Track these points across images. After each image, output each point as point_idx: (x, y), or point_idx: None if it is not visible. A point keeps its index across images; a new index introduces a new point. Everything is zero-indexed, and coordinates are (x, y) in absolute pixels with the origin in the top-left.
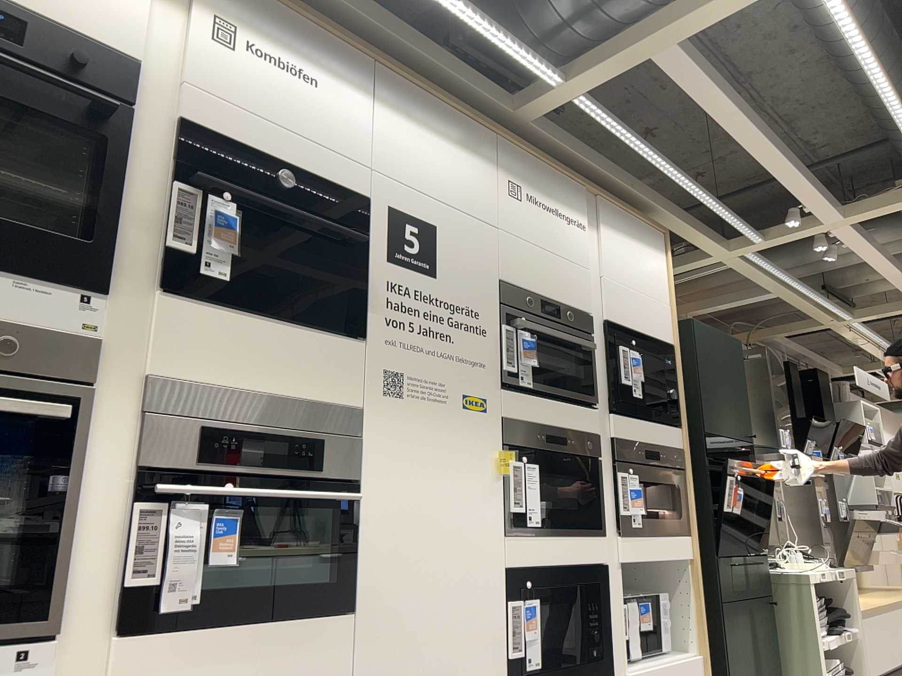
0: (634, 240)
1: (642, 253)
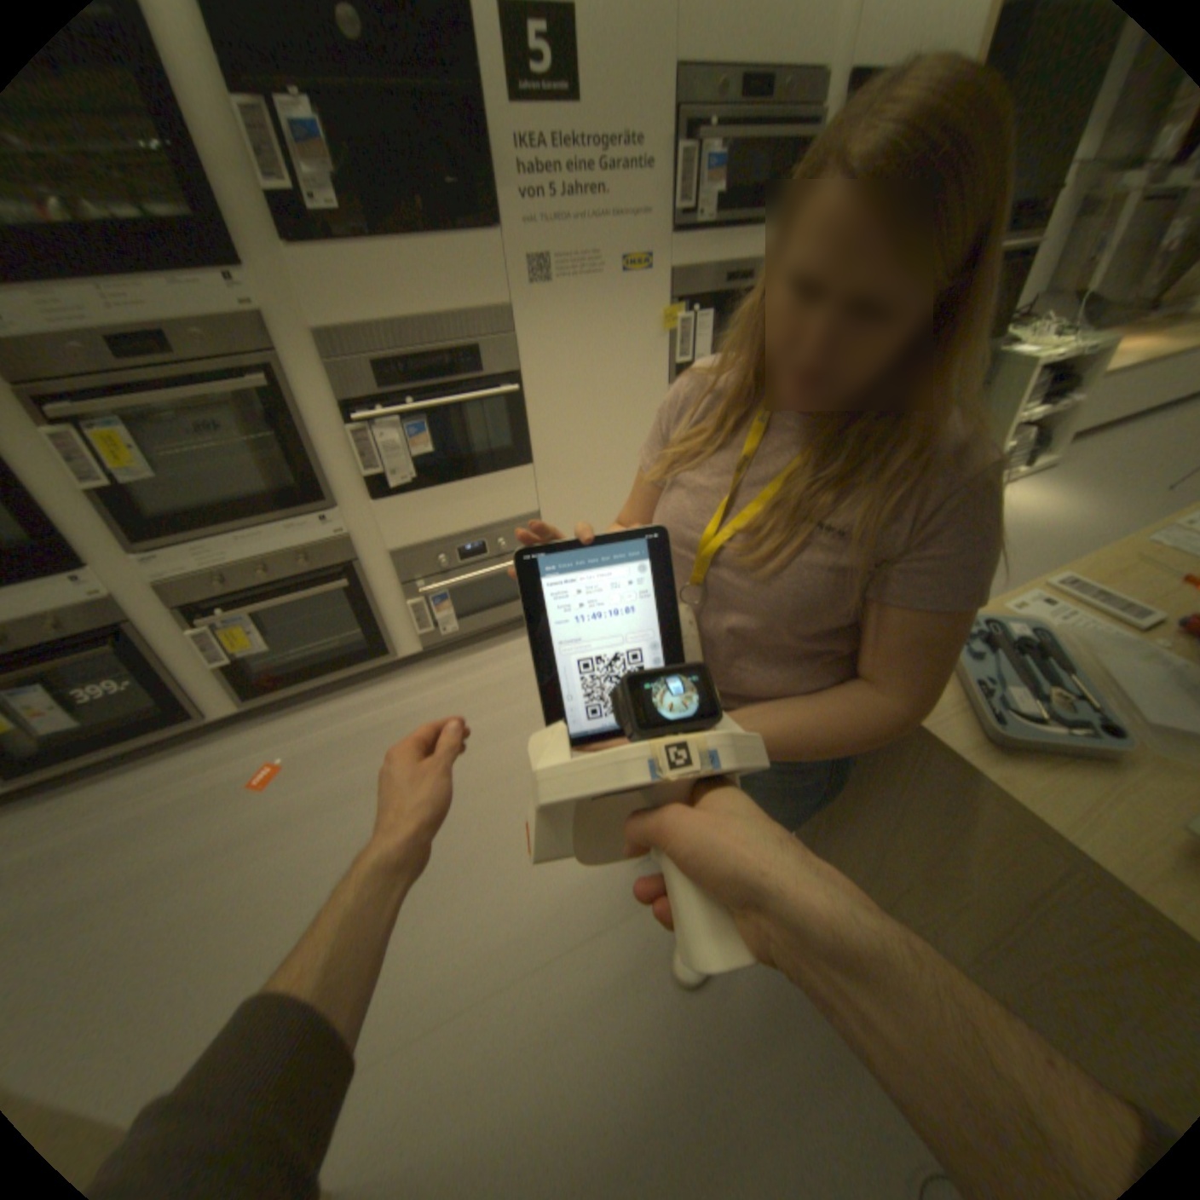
0: None
1: None
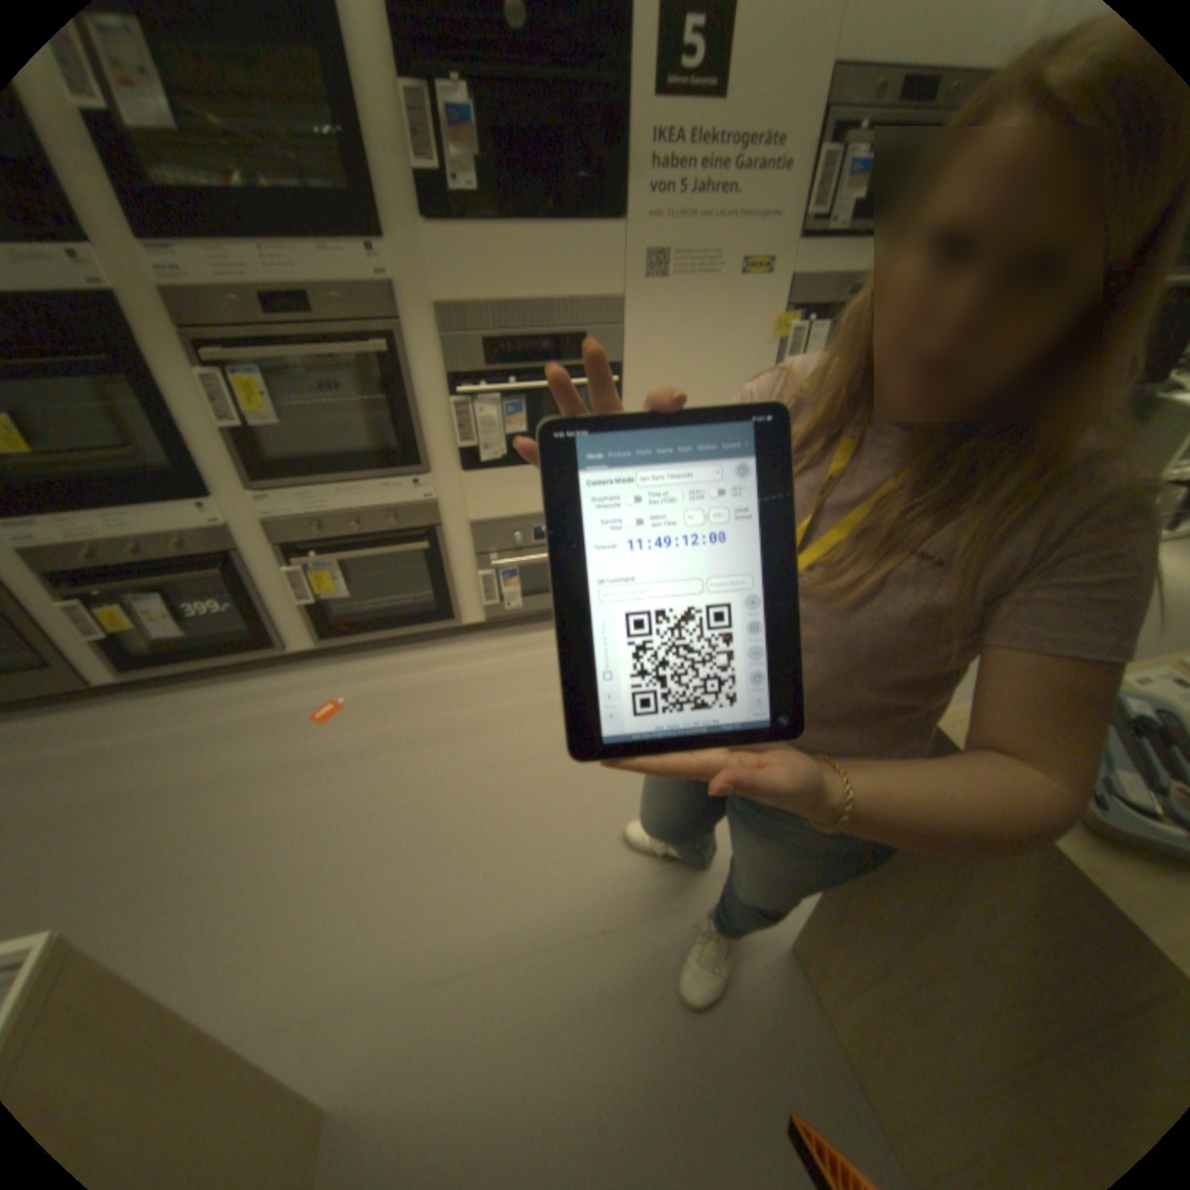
0: None
1: None
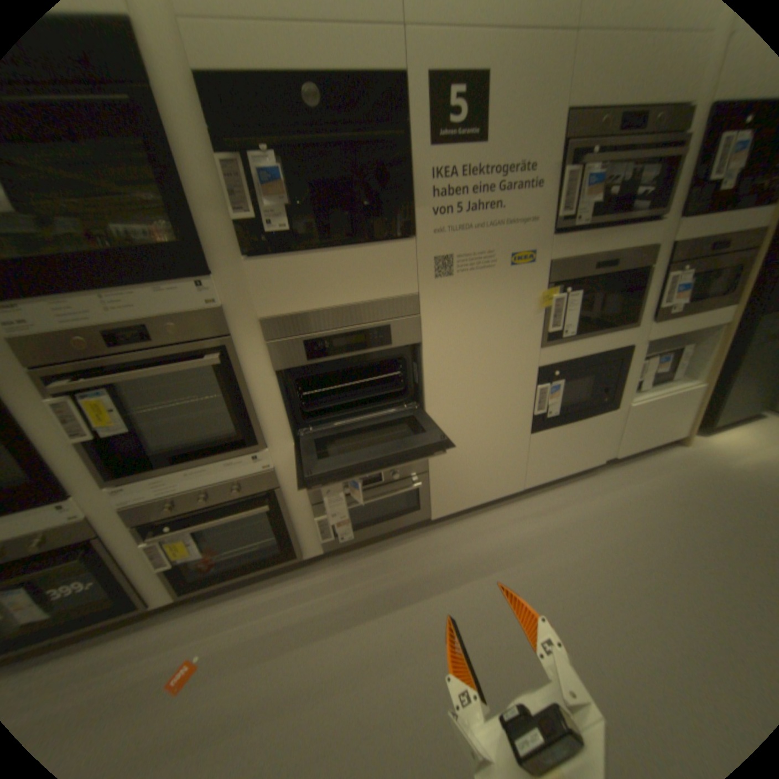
0: None
1: None
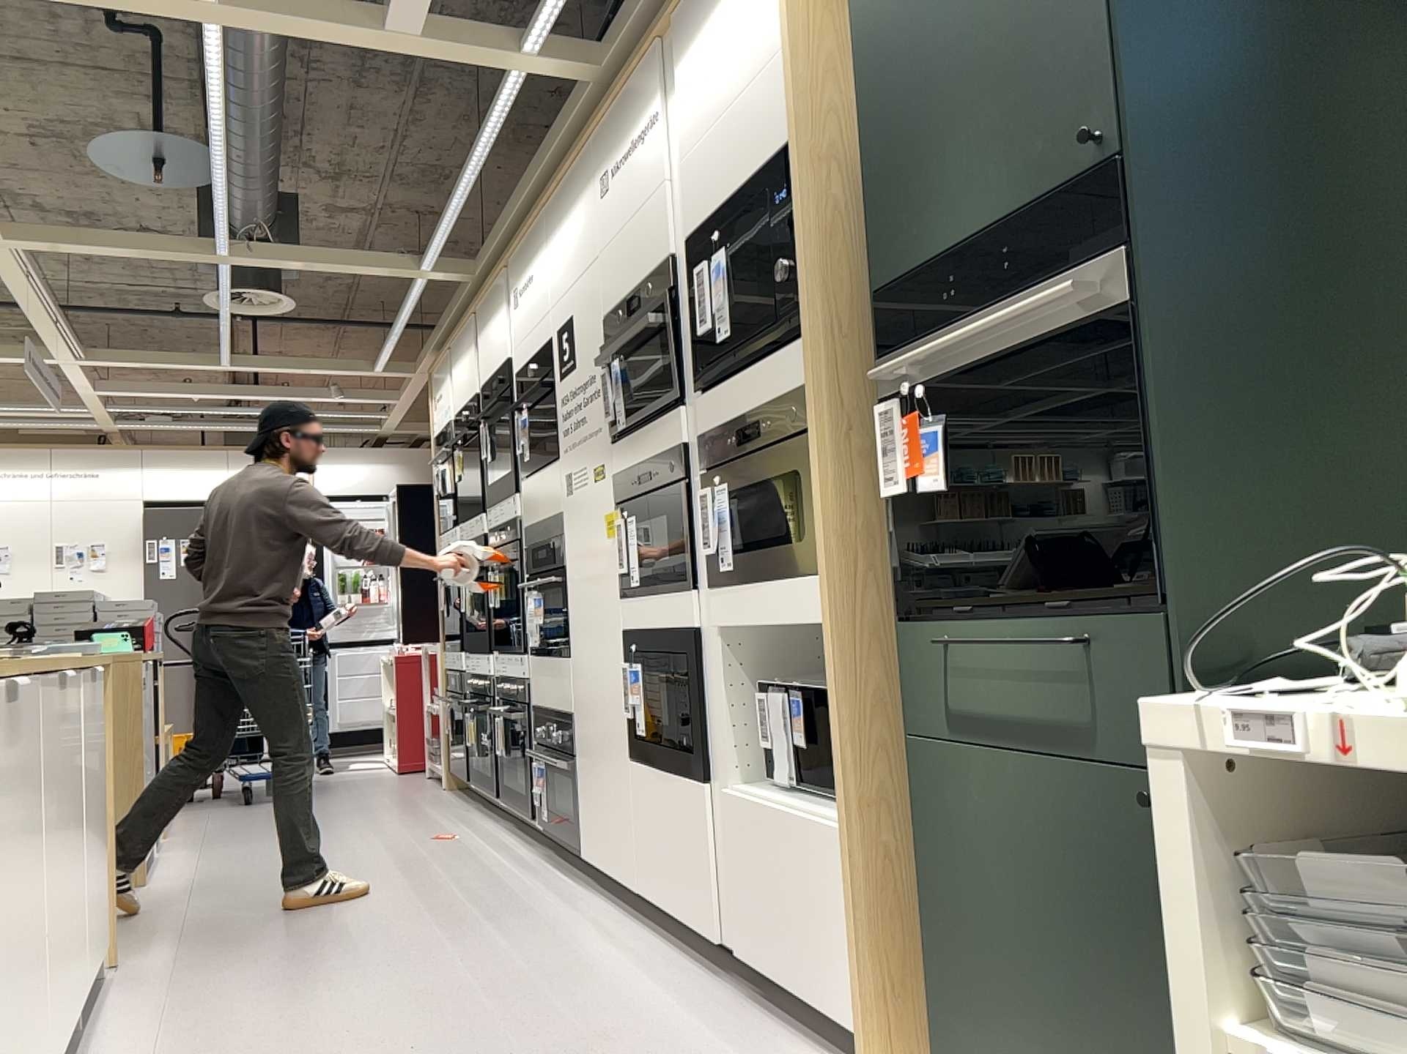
0: (721, 3)
1: (733, 9)
